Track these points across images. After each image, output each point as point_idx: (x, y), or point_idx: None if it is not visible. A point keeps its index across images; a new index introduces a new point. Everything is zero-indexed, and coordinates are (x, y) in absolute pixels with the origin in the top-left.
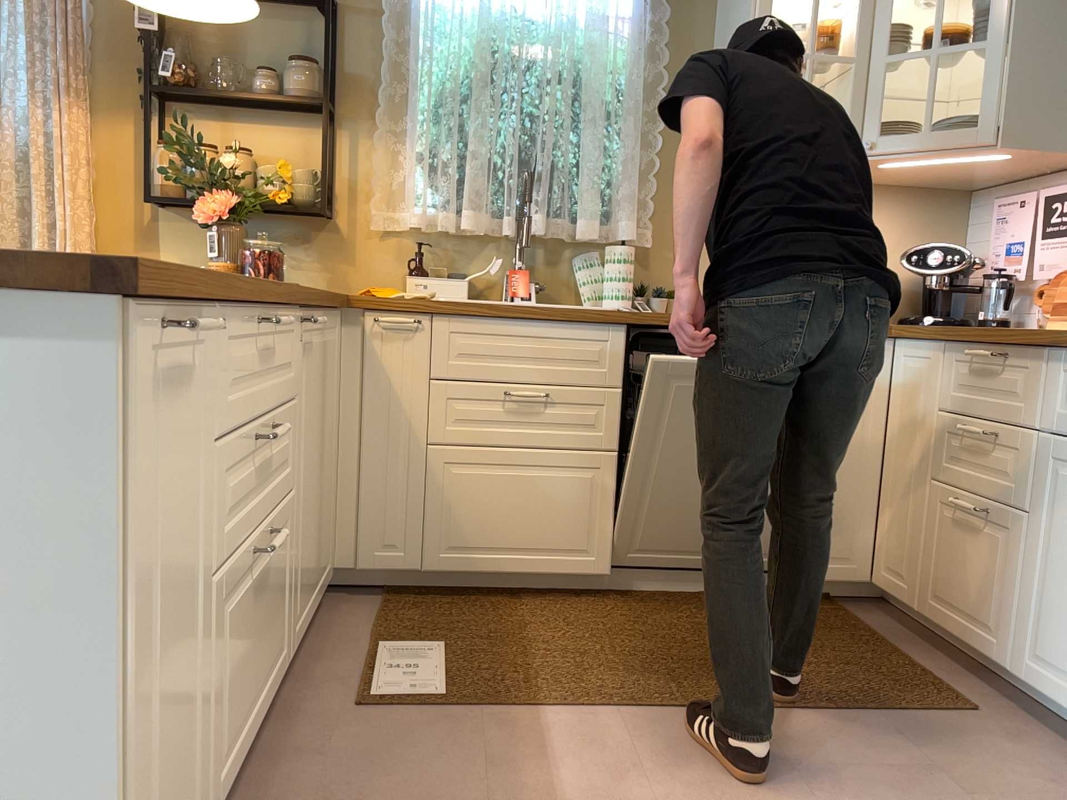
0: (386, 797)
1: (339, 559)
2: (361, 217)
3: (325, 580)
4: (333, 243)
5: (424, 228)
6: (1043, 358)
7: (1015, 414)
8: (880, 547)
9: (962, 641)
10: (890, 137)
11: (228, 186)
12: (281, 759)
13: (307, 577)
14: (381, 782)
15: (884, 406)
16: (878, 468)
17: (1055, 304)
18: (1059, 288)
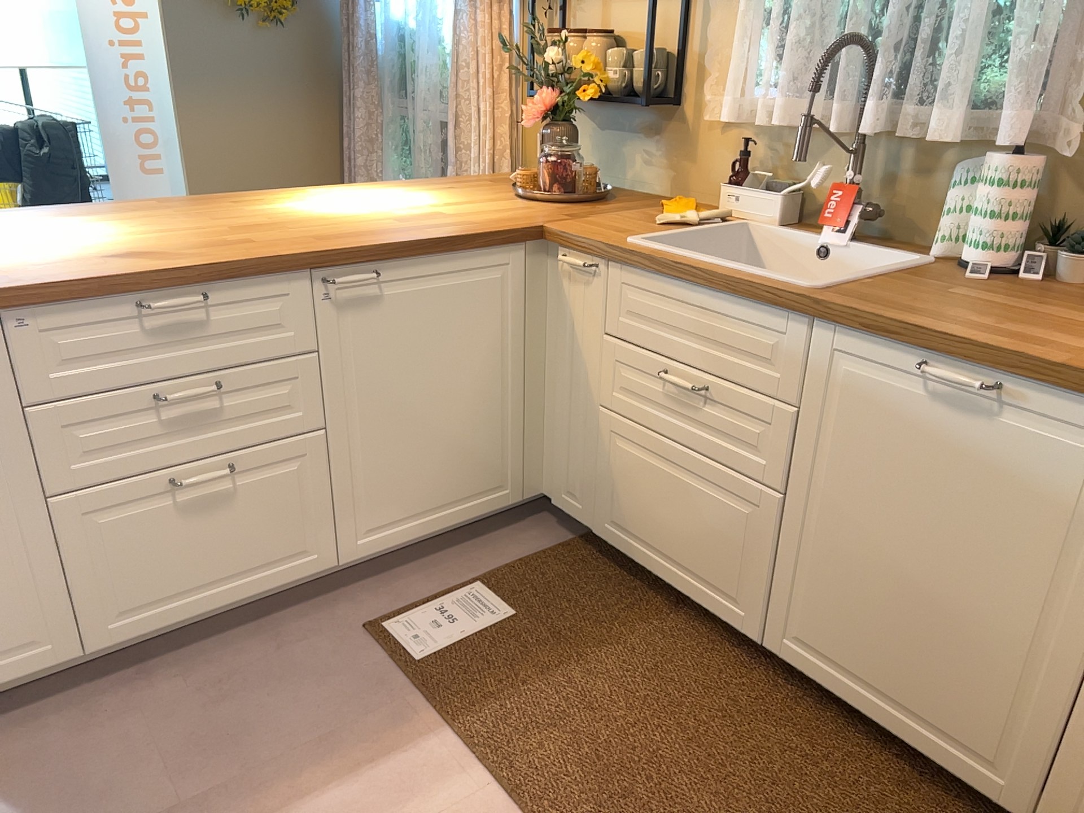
0: (248, 707)
1: (544, 486)
2: (703, 104)
3: (489, 503)
4: (675, 136)
5: (755, 122)
6: None
7: None
8: None
9: None
10: None
11: (548, 83)
12: (270, 633)
13: (410, 500)
14: (268, 694)
15: None
16: None
17: None
18: None
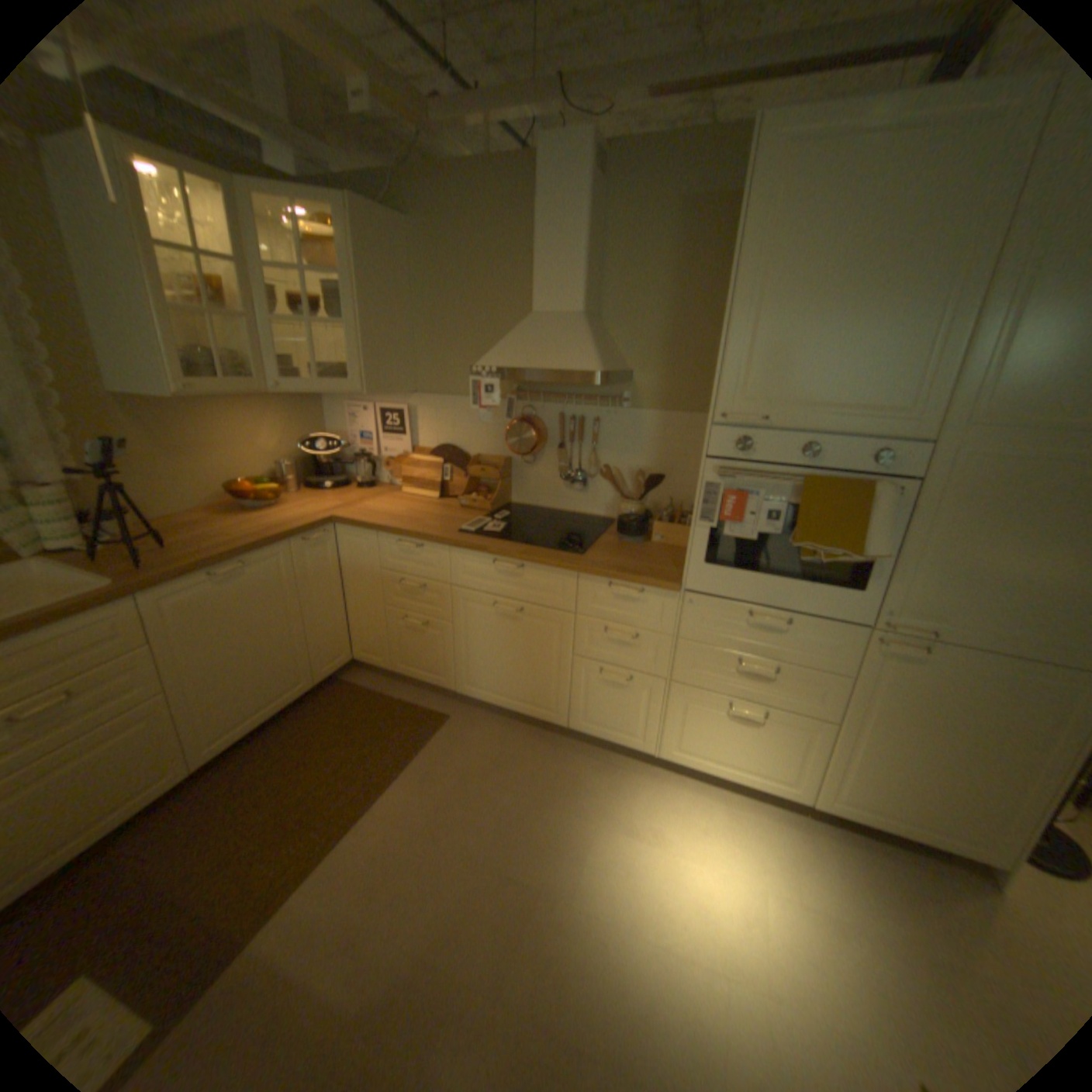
0: None
1: None
2: None
3: None
4: None
5: None
6: (445, 550)
7: (433, 575)
8: (354, 641)
9: (423, 682)
10: (278, 370)
11: None
12: None
13: None
14: None
15: (336, 565)
16: (341, 600)
17: (401, 476)
18: (399, 466)
